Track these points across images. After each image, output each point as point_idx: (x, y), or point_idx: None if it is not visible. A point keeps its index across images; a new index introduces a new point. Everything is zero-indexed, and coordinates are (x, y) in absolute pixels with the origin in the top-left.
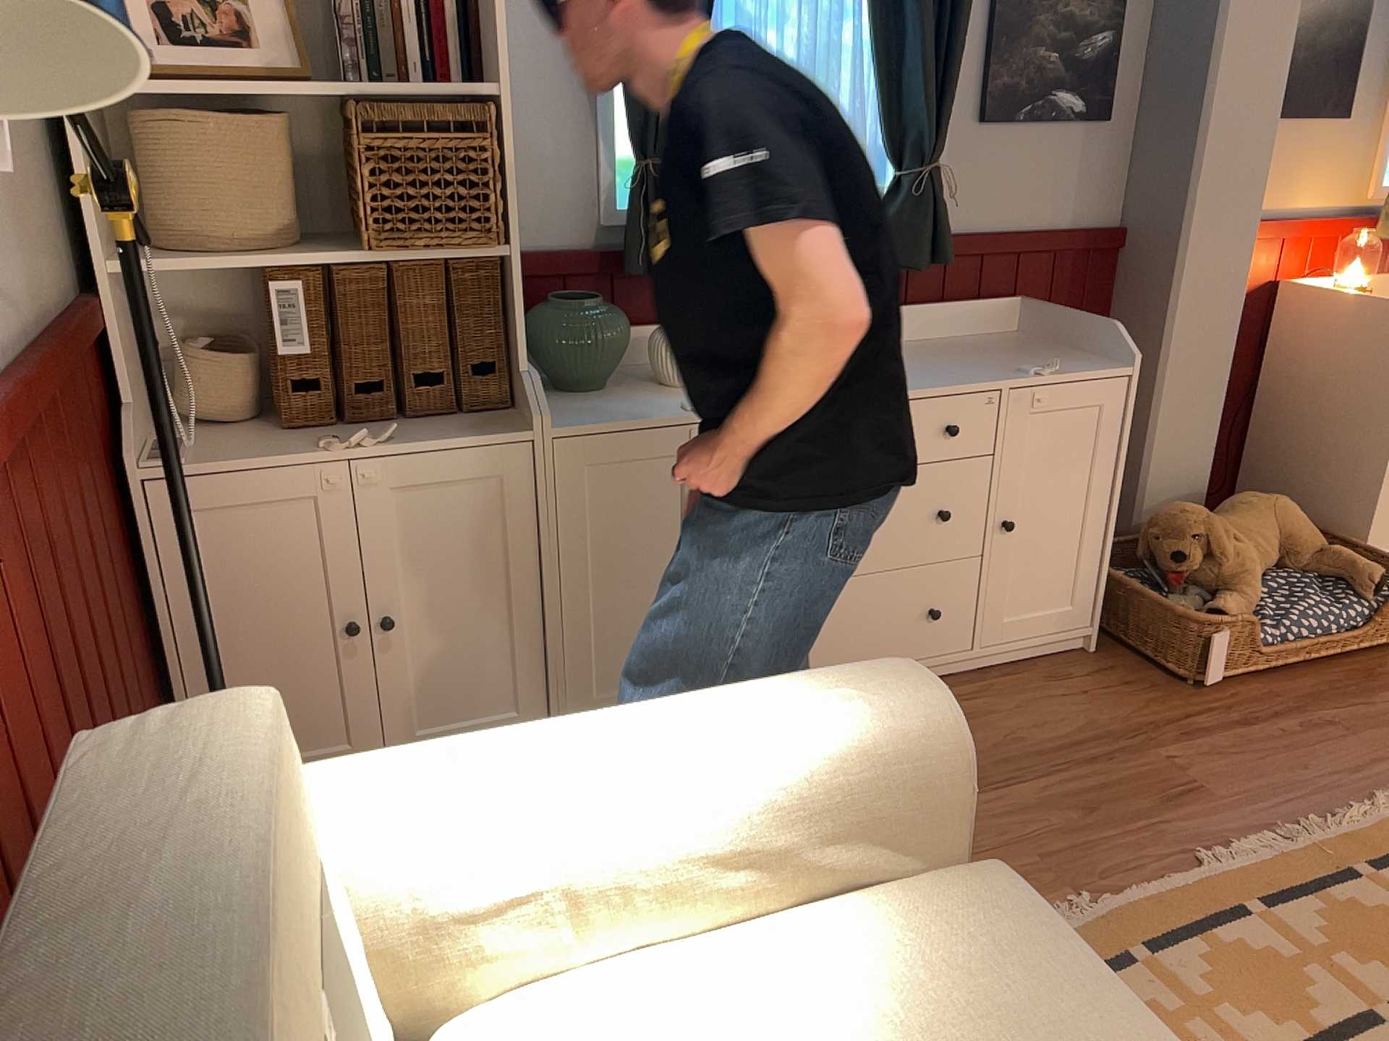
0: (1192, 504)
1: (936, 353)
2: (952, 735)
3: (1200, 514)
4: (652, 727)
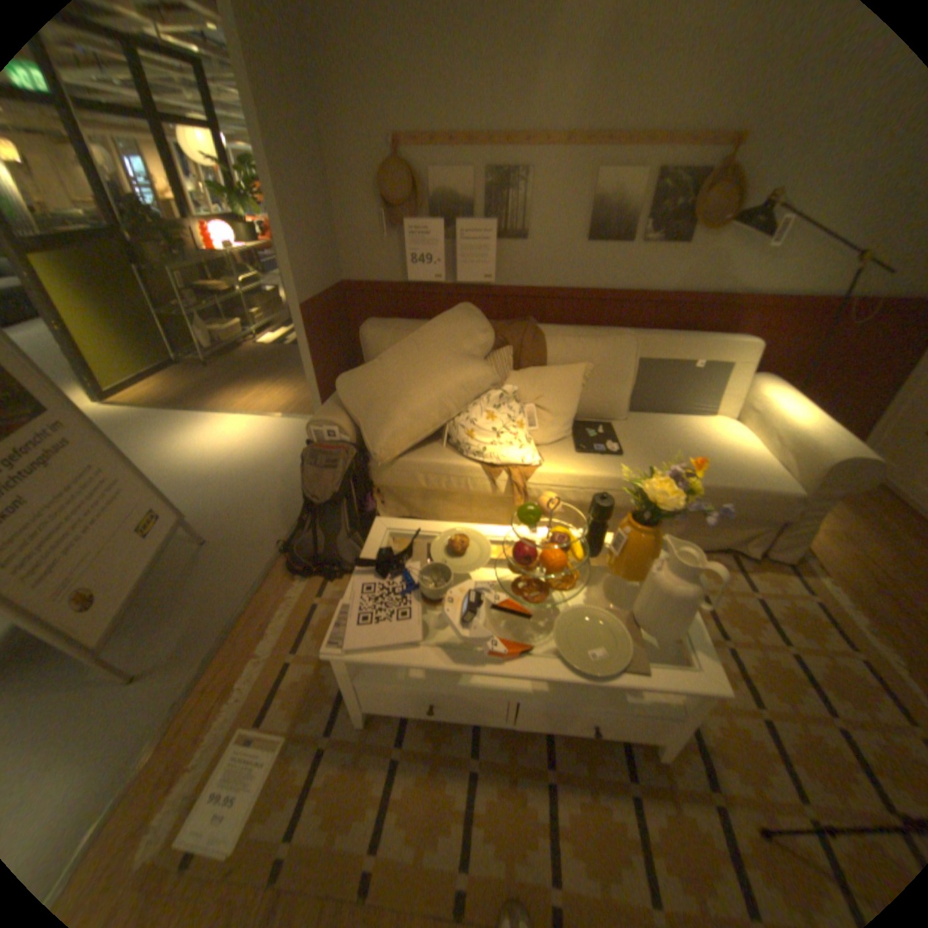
0: None
1: None
2: (838, 464)
3: None
4: (814, 415)
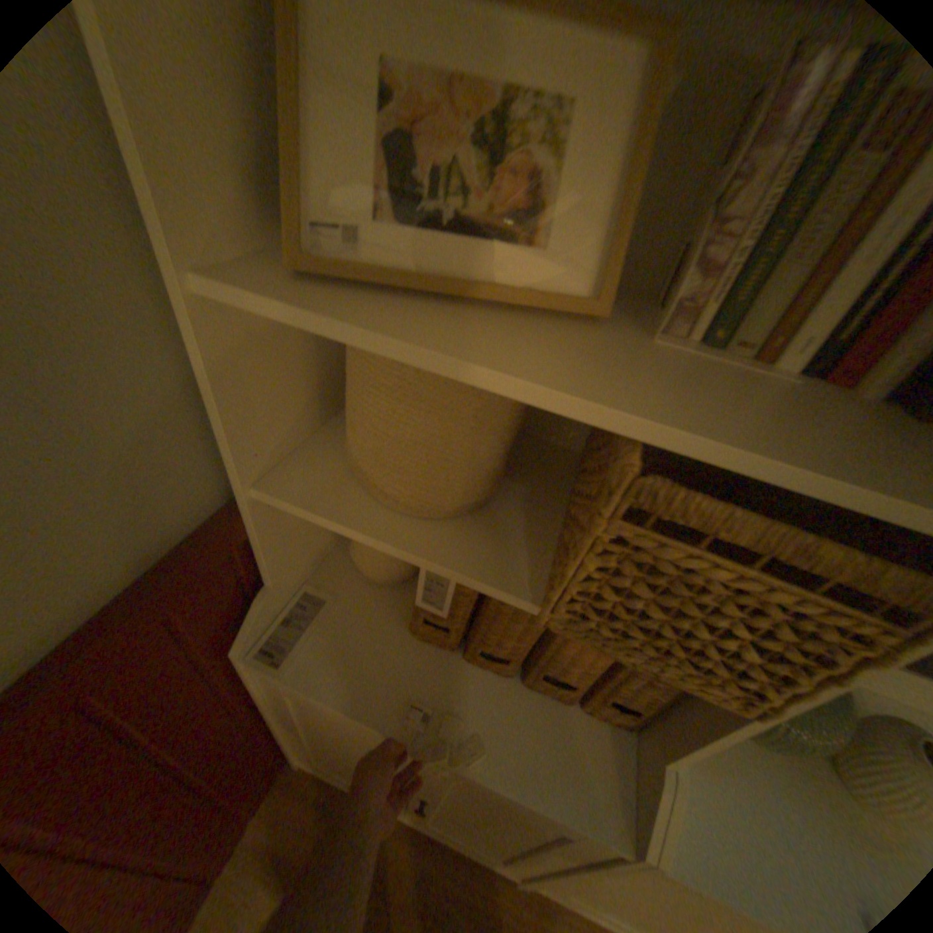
0: None
1: None
2: None
3: None
4: None
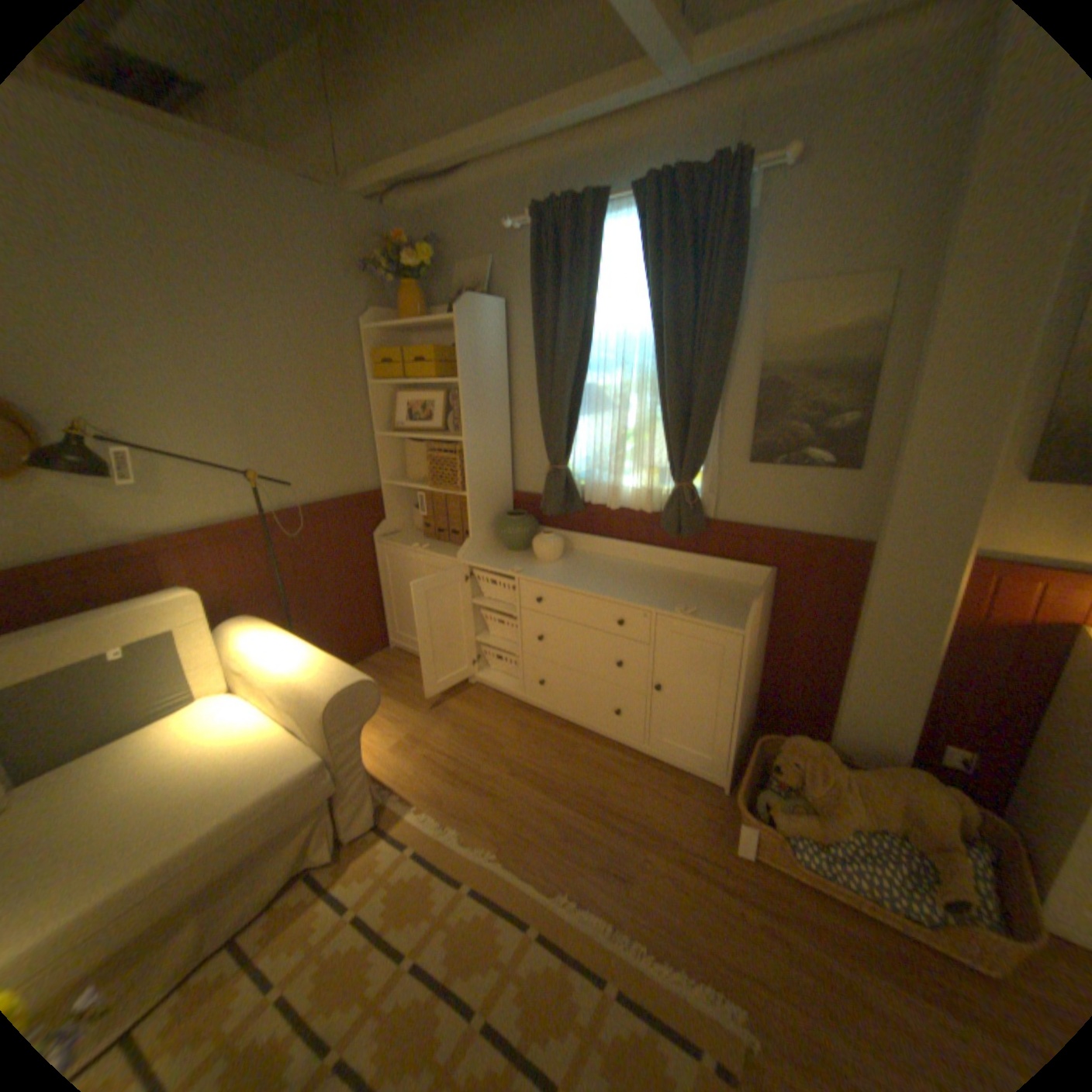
0: (822, 748)
1: (677, 584)
2: (327, 707)
3: (812, 755)
4: (291, 653)
